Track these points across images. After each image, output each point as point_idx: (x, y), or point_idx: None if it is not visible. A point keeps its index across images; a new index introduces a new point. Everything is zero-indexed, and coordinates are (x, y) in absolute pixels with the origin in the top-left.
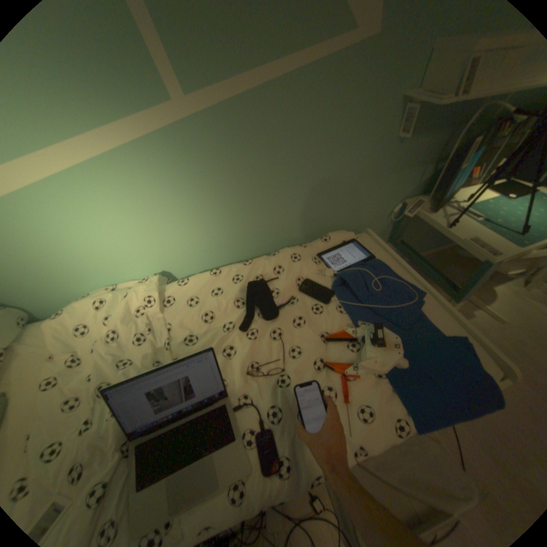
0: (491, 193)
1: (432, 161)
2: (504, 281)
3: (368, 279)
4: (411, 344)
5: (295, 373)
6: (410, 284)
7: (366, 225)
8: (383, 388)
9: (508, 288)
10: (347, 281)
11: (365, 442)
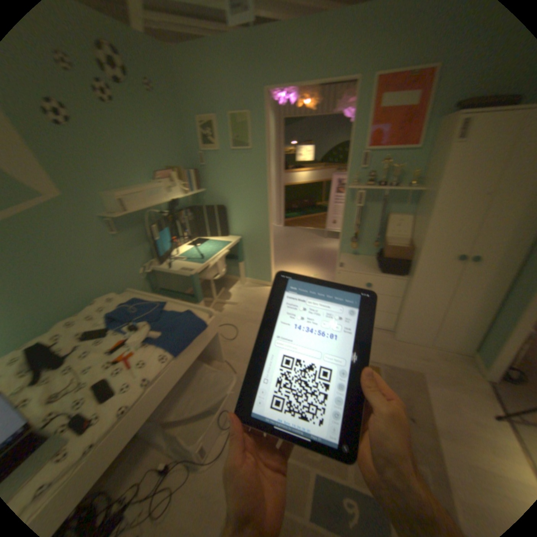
0: (188, 247)
1: (142, 242)
2: (230, 286)
3: (125, 312)
4: (156, 326)
5: (85, 381)
6: (154, 303)
7: (124, 289)
8: (145, 351)
9: (233, 288)
10: (110, 319)
11: (140, 377)
